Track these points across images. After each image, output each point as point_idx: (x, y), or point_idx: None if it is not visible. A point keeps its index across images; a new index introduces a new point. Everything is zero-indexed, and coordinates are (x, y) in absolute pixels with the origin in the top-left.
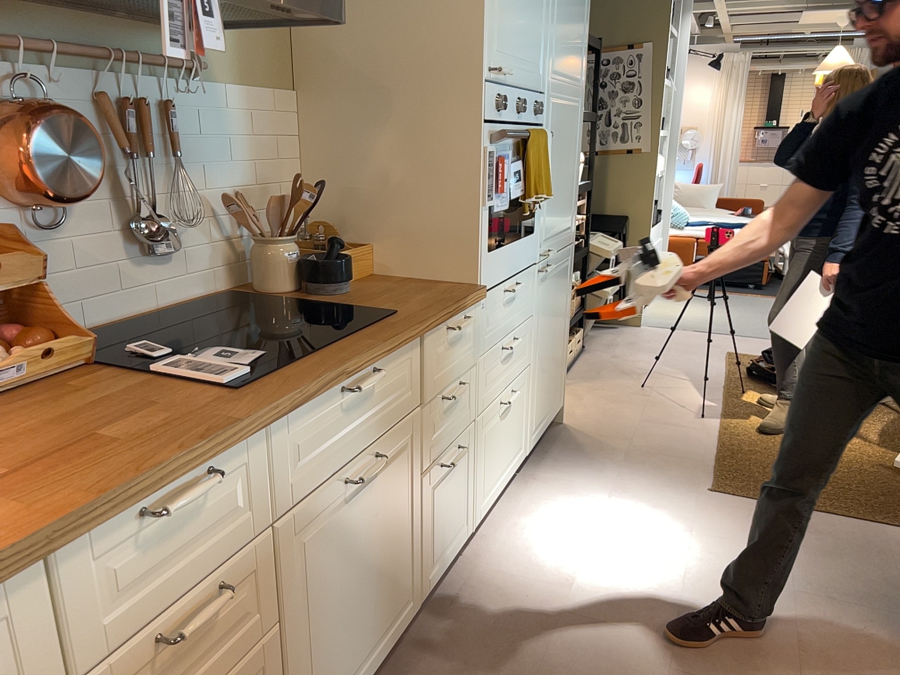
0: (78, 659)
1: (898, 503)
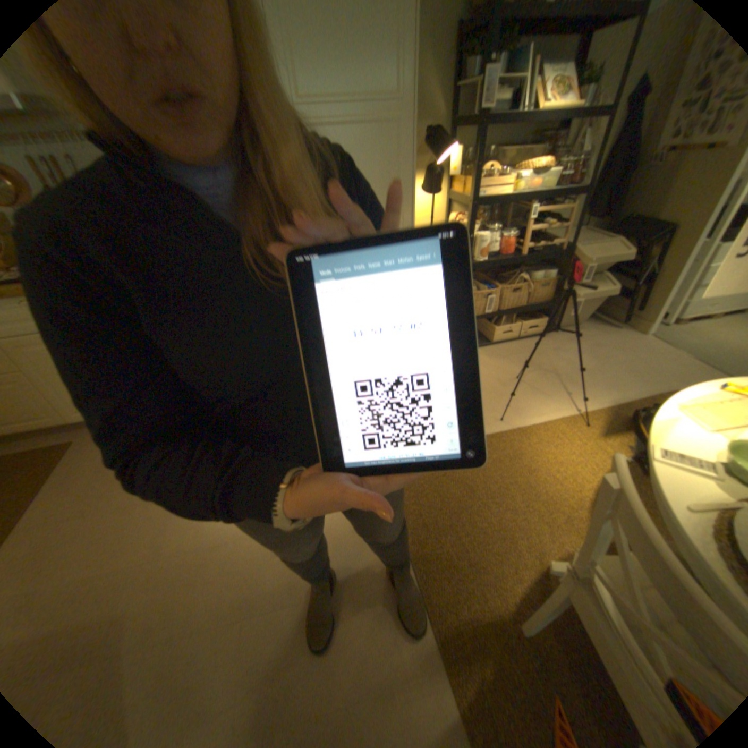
0: None
1: (470, 582)
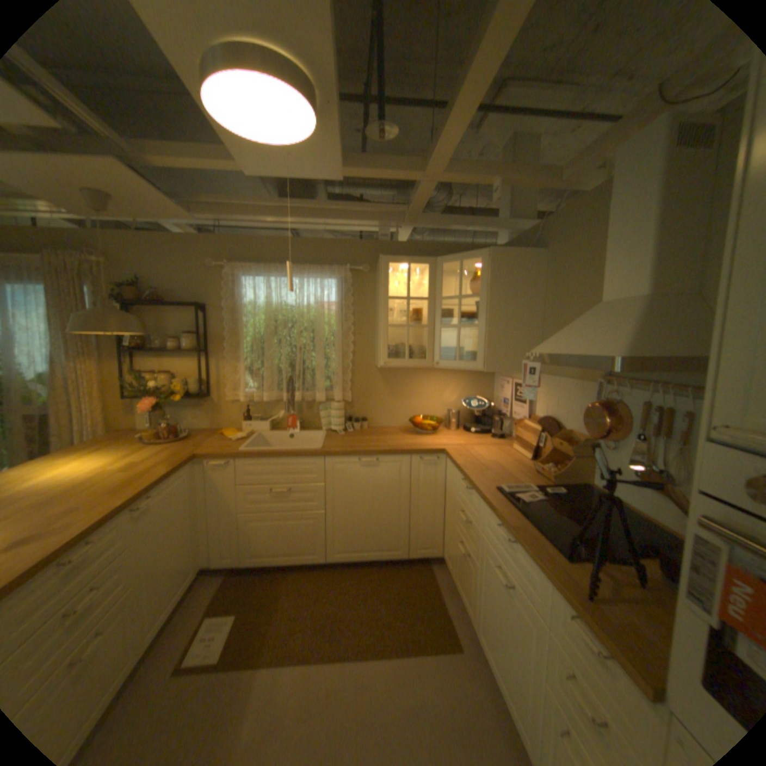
0: (458, 494)
1: None
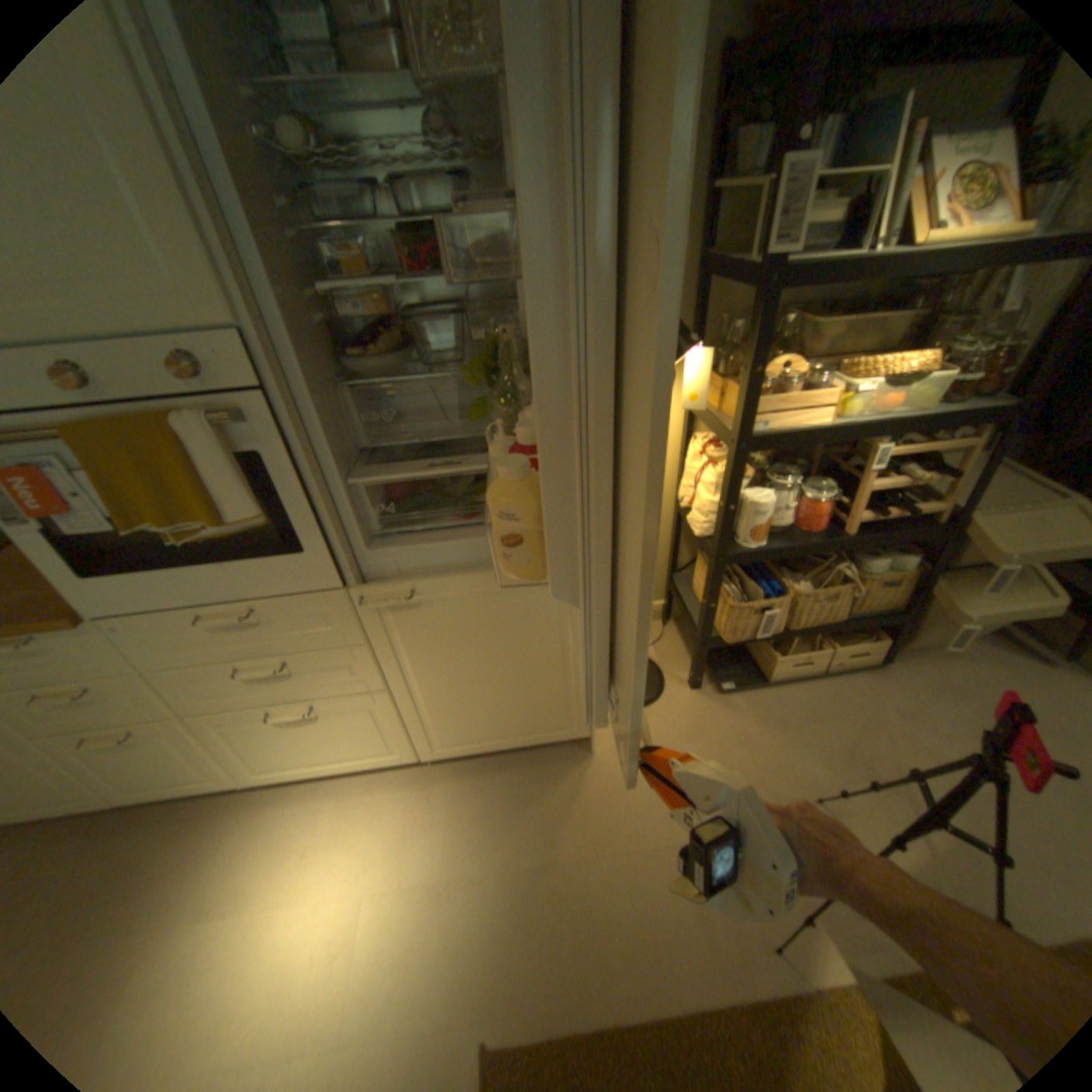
0: None
1: None
